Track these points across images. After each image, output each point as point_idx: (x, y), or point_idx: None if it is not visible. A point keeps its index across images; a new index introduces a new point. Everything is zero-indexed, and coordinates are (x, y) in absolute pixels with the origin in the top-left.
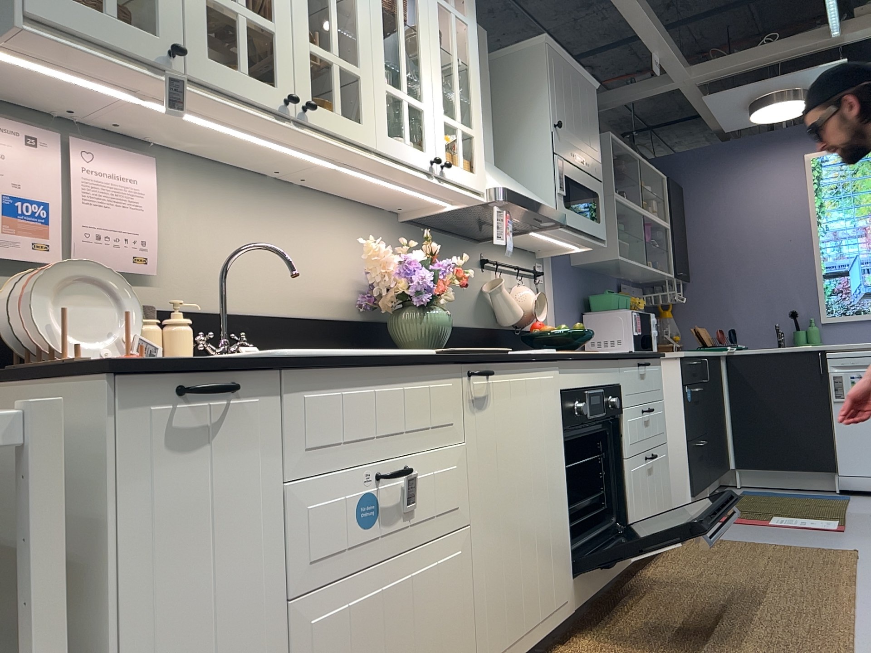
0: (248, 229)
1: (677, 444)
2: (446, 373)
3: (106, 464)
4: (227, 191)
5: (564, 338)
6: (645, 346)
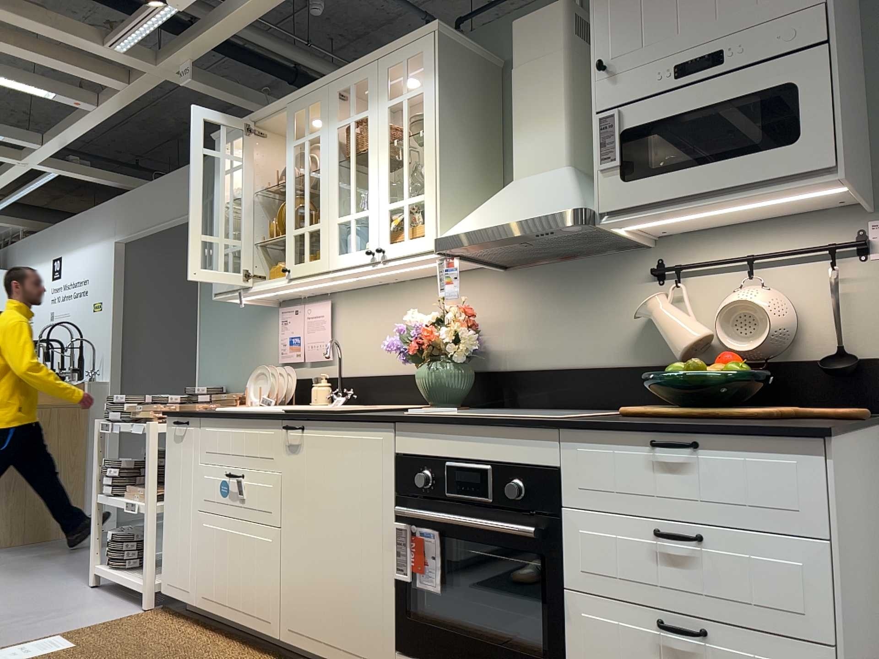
0: (376, 321)
1: None
2: (270, 425)
3: (167, 442)
4: (366, 301)
5: (673, 385)
6: None
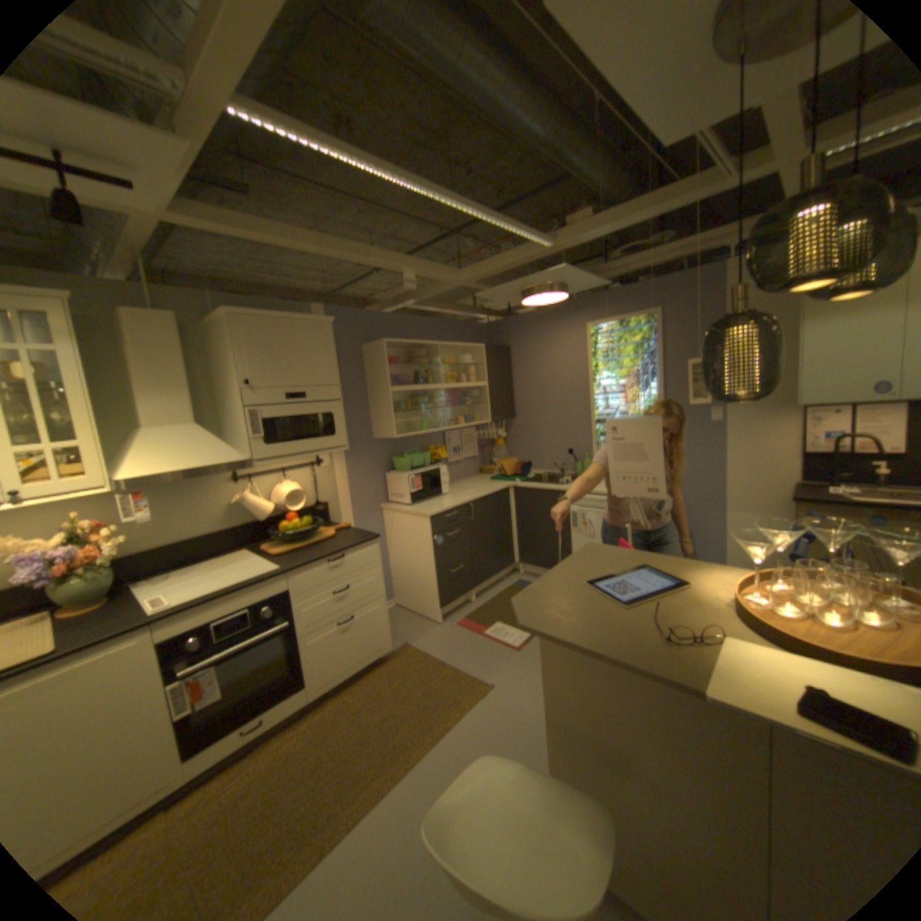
0: None
1: (431, 573)
2: None
3: None
4: None
5: (289, 534)
6: (428, 494)
